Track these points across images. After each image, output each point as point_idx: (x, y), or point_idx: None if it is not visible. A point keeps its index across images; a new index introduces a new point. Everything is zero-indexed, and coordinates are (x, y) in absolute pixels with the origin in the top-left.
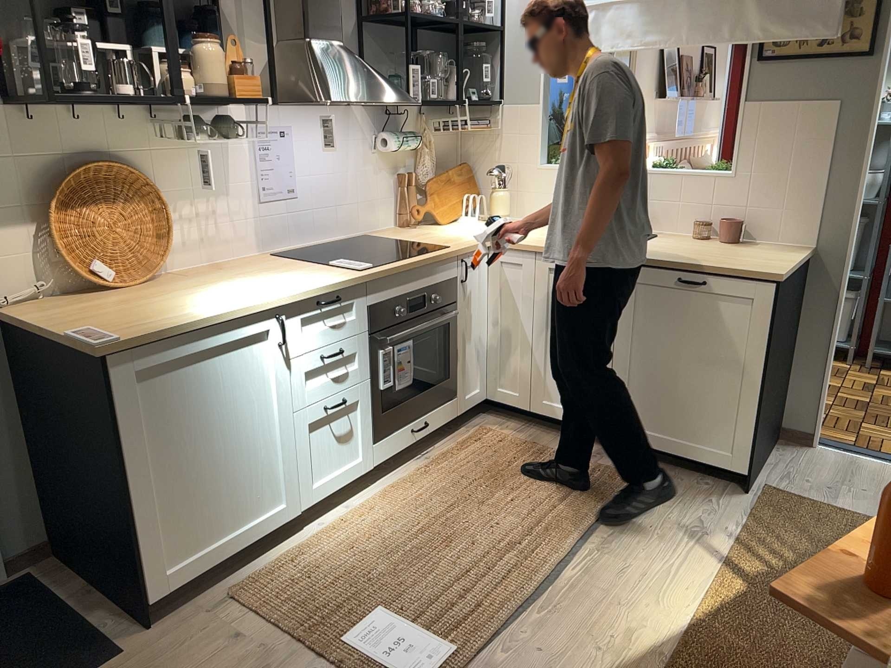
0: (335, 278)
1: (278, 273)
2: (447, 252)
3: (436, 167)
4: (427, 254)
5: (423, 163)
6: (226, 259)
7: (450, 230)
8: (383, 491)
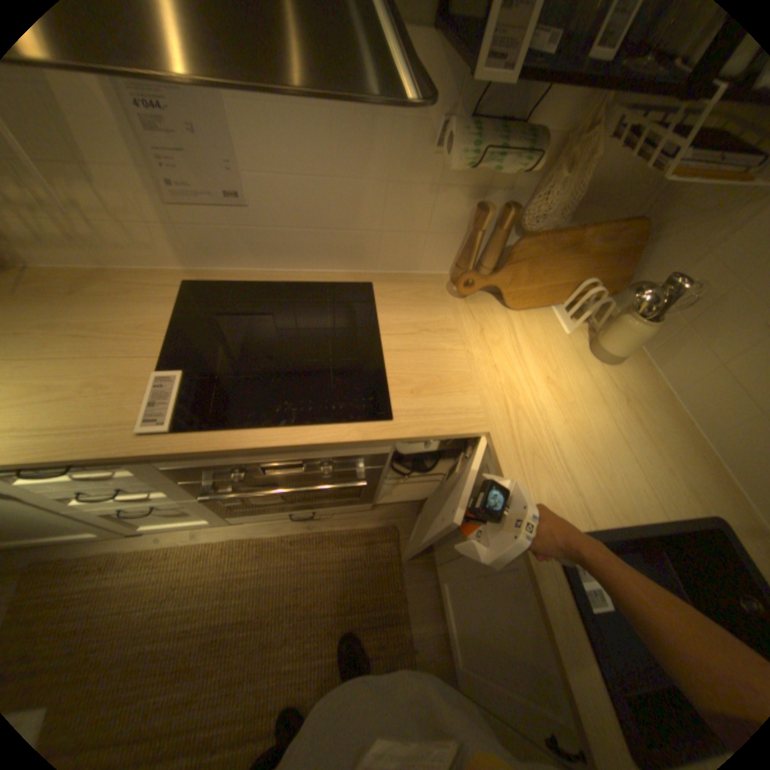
0: (69, 440)
1: (77, 354)
2: (359, 440)
3: (589, 202)
4: (320, 428)
5: (556, 191)
6: (121, 266)
7: (492, 339)
8: (231, 541)
